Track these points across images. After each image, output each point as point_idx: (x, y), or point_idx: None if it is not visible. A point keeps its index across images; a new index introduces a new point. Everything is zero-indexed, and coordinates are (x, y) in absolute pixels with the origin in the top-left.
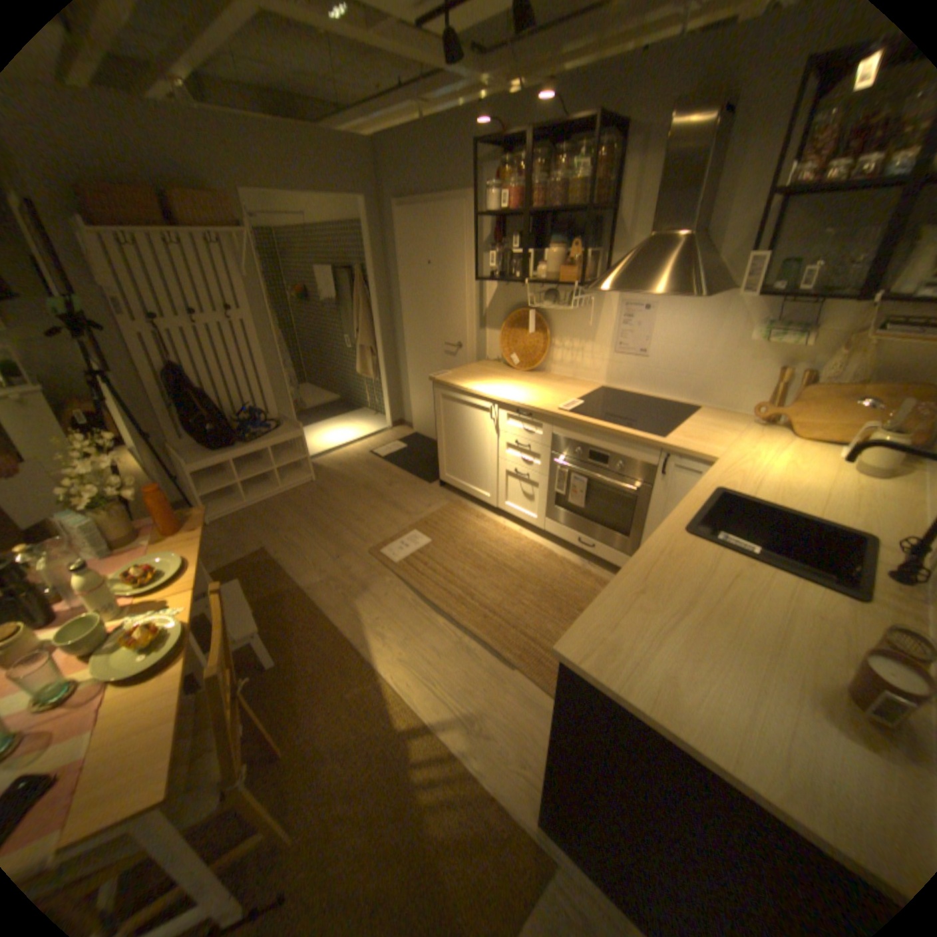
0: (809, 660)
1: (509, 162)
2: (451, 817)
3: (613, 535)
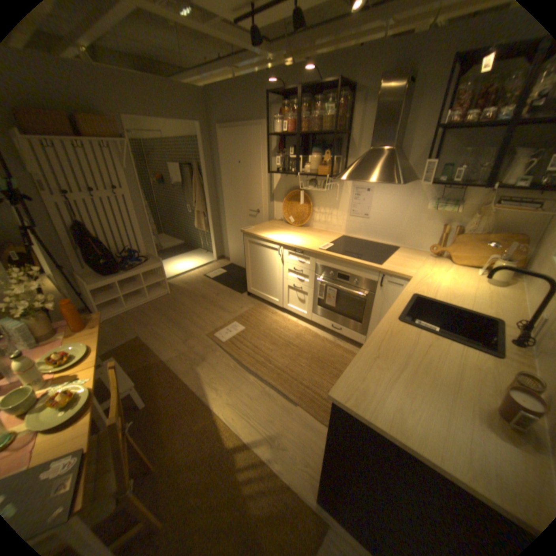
0: (474, 393)
1: (287, 104)
2: (263, 501)
3: (352, 322)
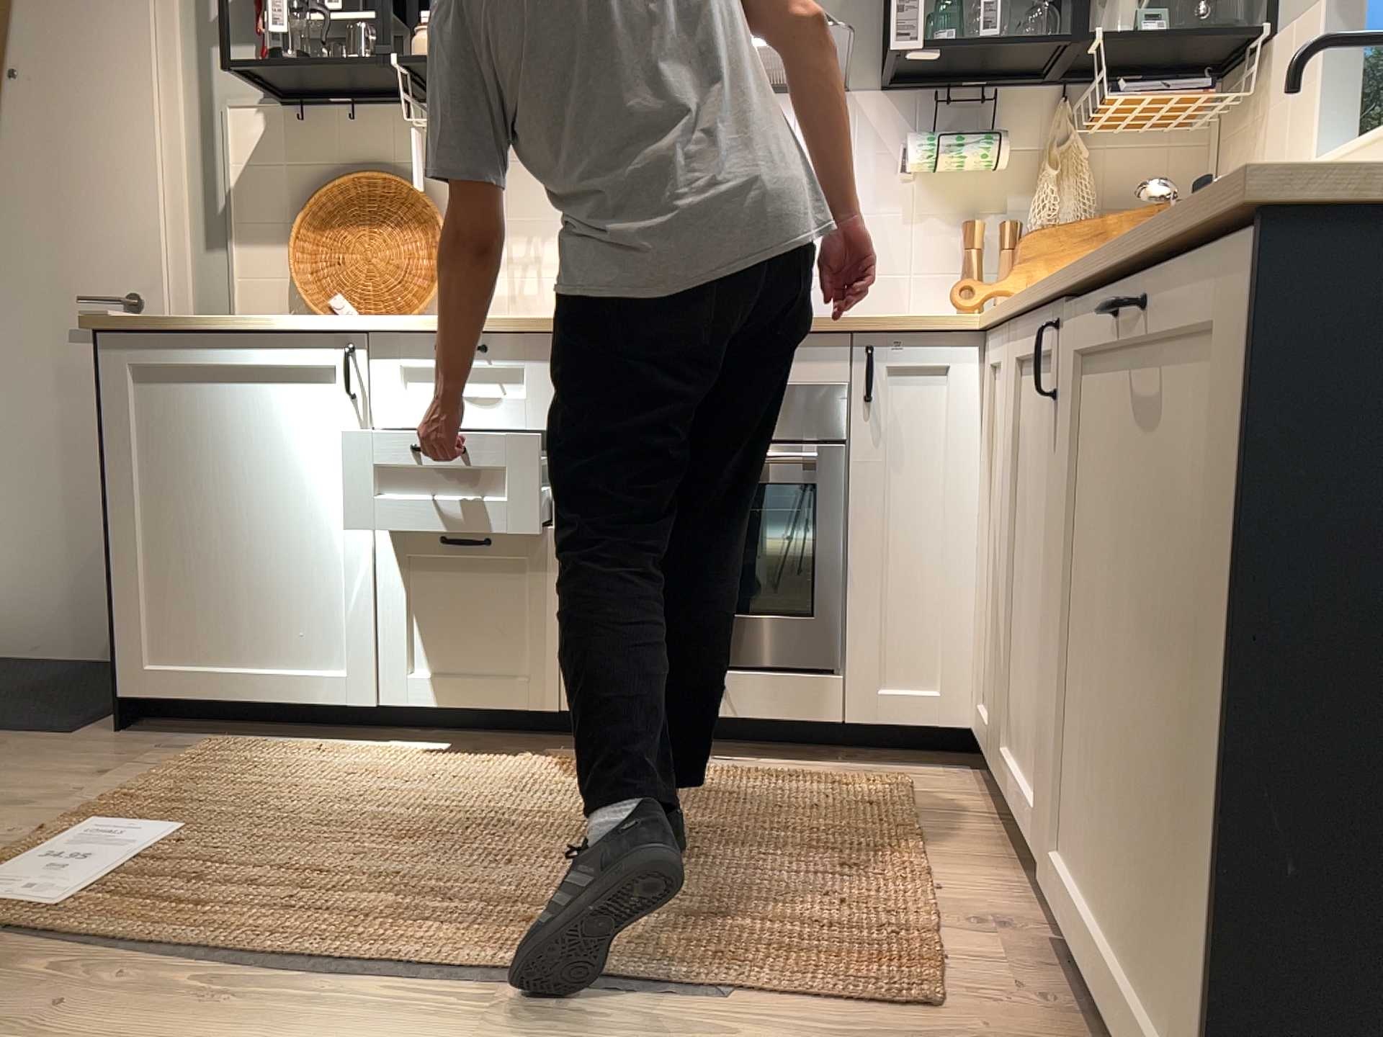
0: None
1: None
2: None
3: (775, 632)
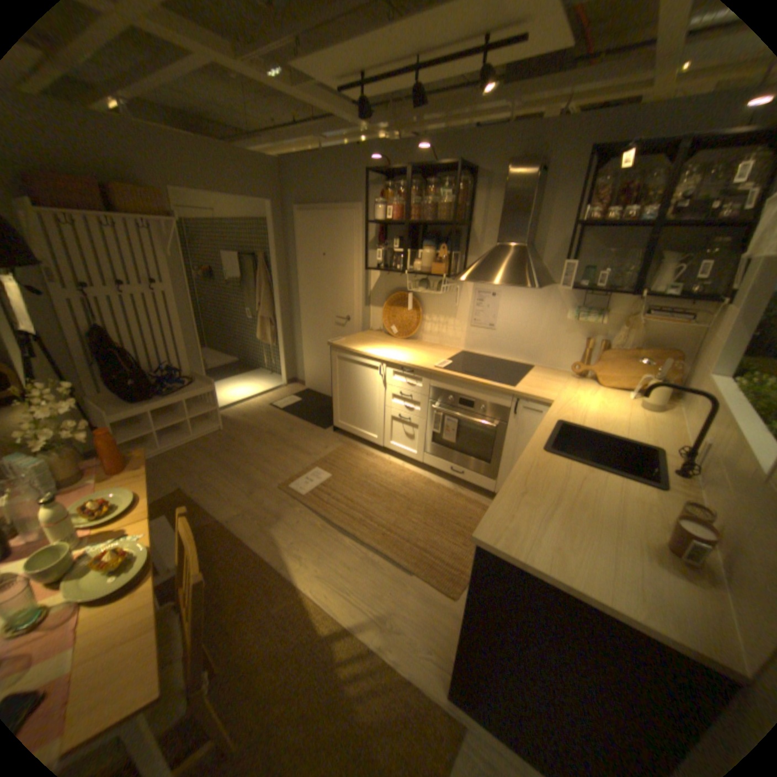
0: (640, 529)
1: (390, 187)
2: (376, 703)
3: (478, 463)
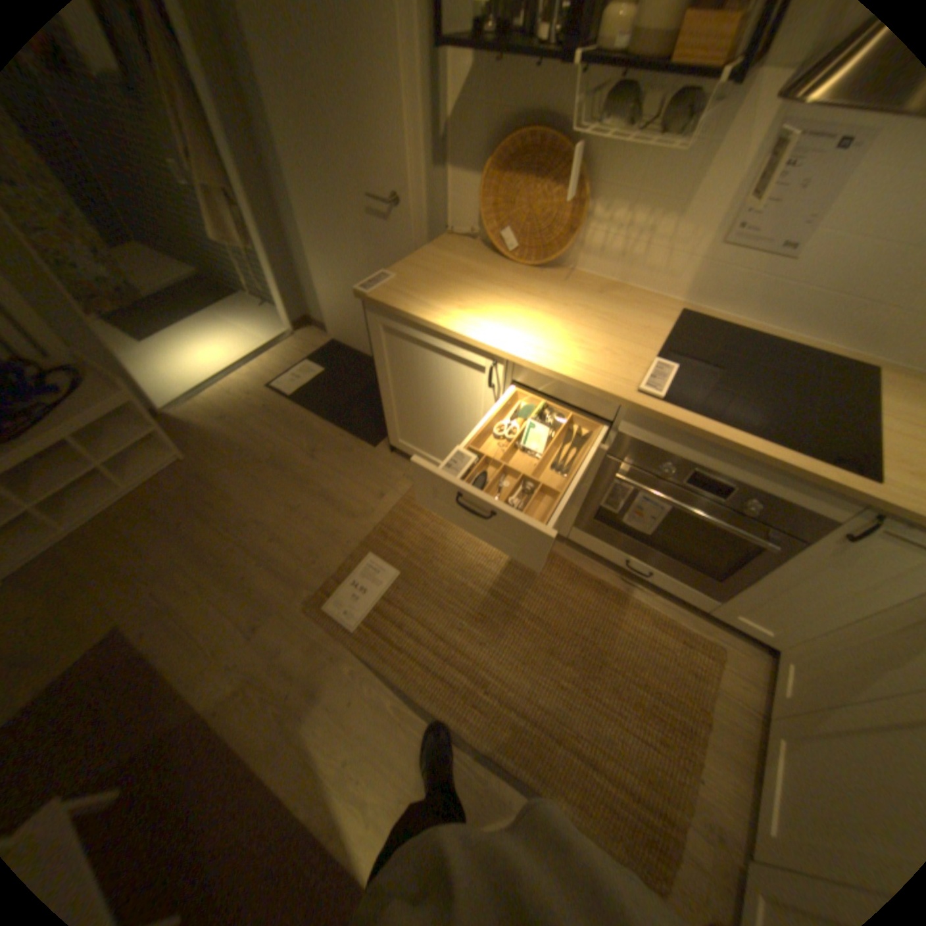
0: None
1: None
2: None
3: (693, 572)
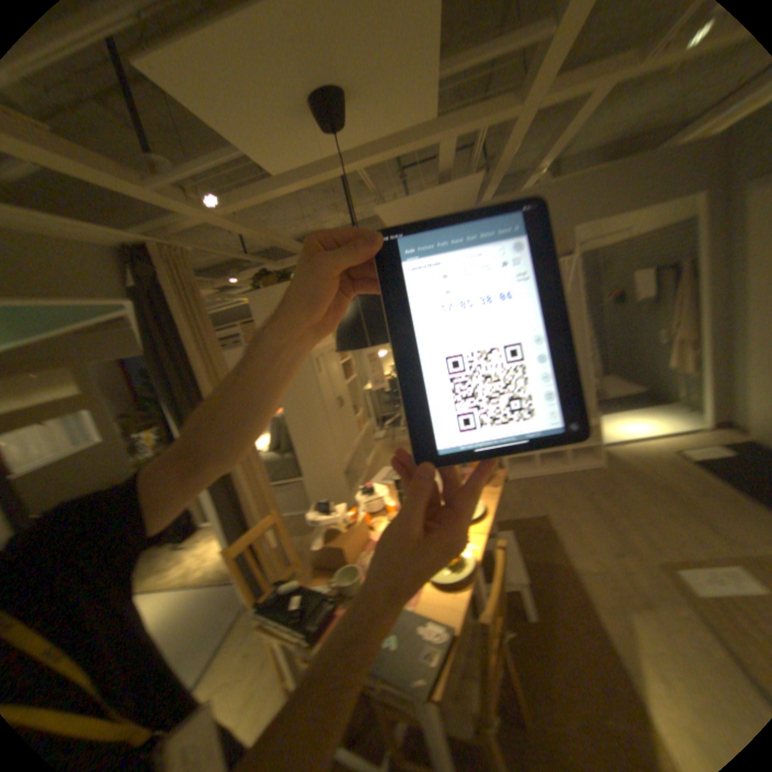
0: None
1: None
2: None
3: None
